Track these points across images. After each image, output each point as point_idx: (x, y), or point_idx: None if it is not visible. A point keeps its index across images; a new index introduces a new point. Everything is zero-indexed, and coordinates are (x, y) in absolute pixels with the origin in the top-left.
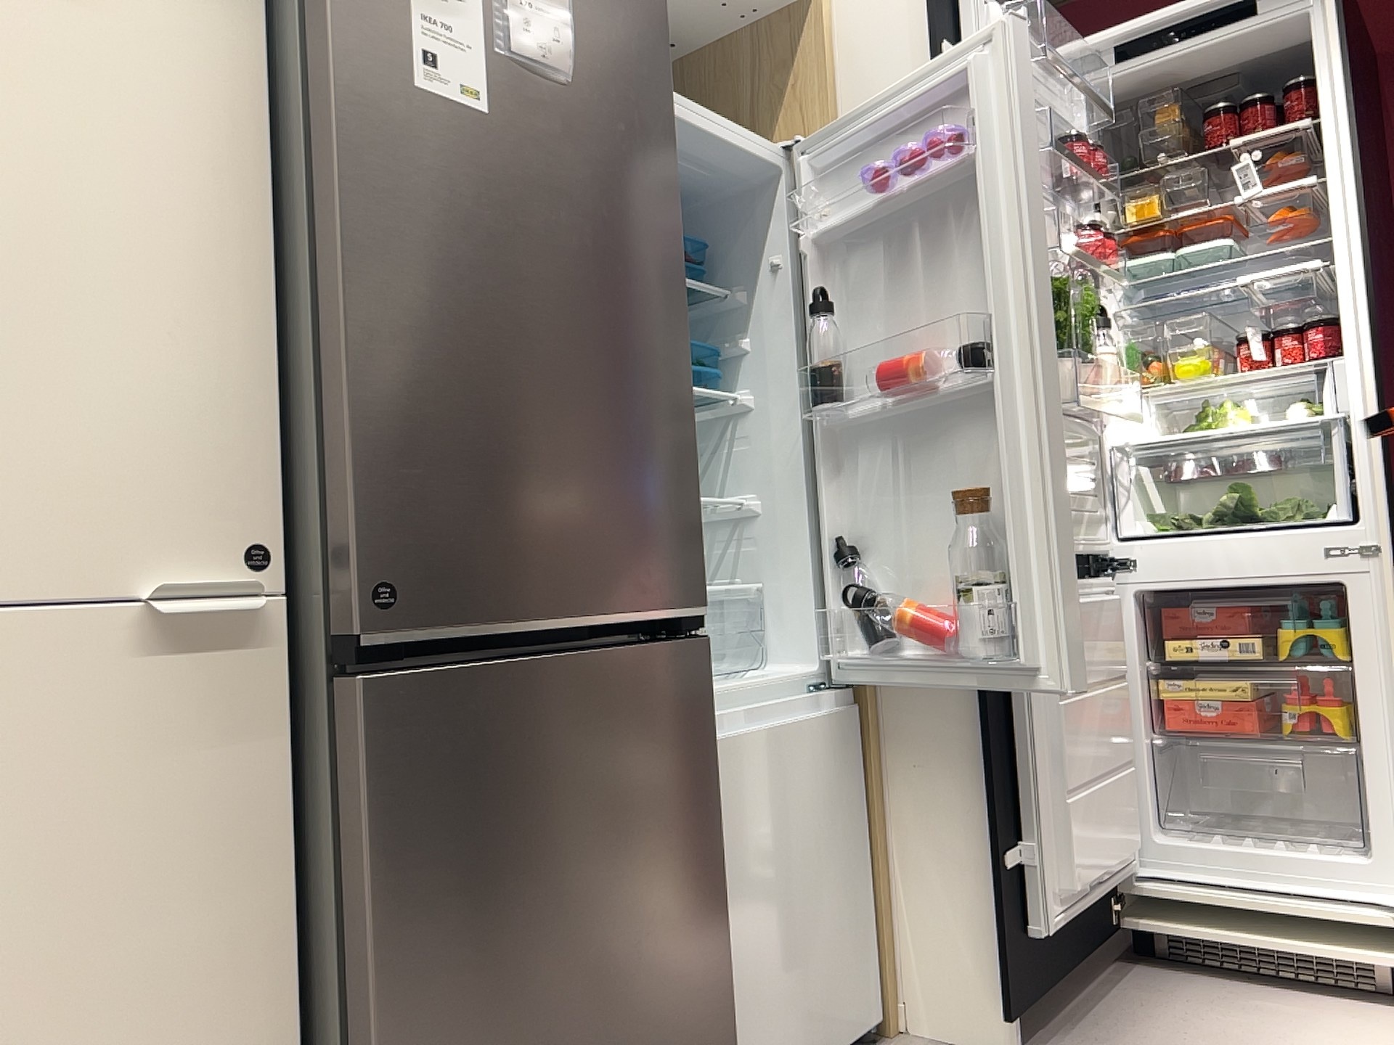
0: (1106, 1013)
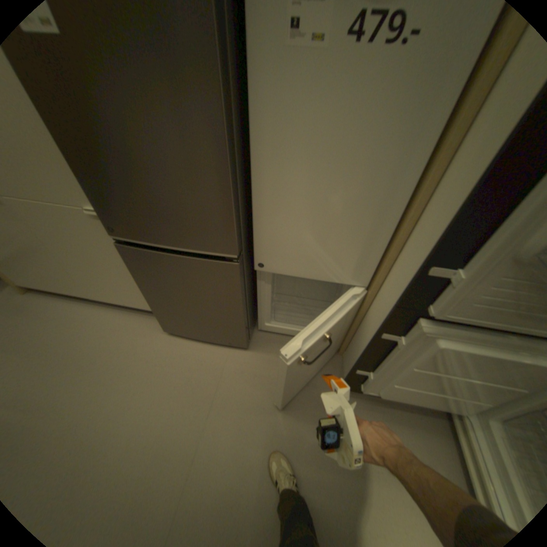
0: (392, 414)
